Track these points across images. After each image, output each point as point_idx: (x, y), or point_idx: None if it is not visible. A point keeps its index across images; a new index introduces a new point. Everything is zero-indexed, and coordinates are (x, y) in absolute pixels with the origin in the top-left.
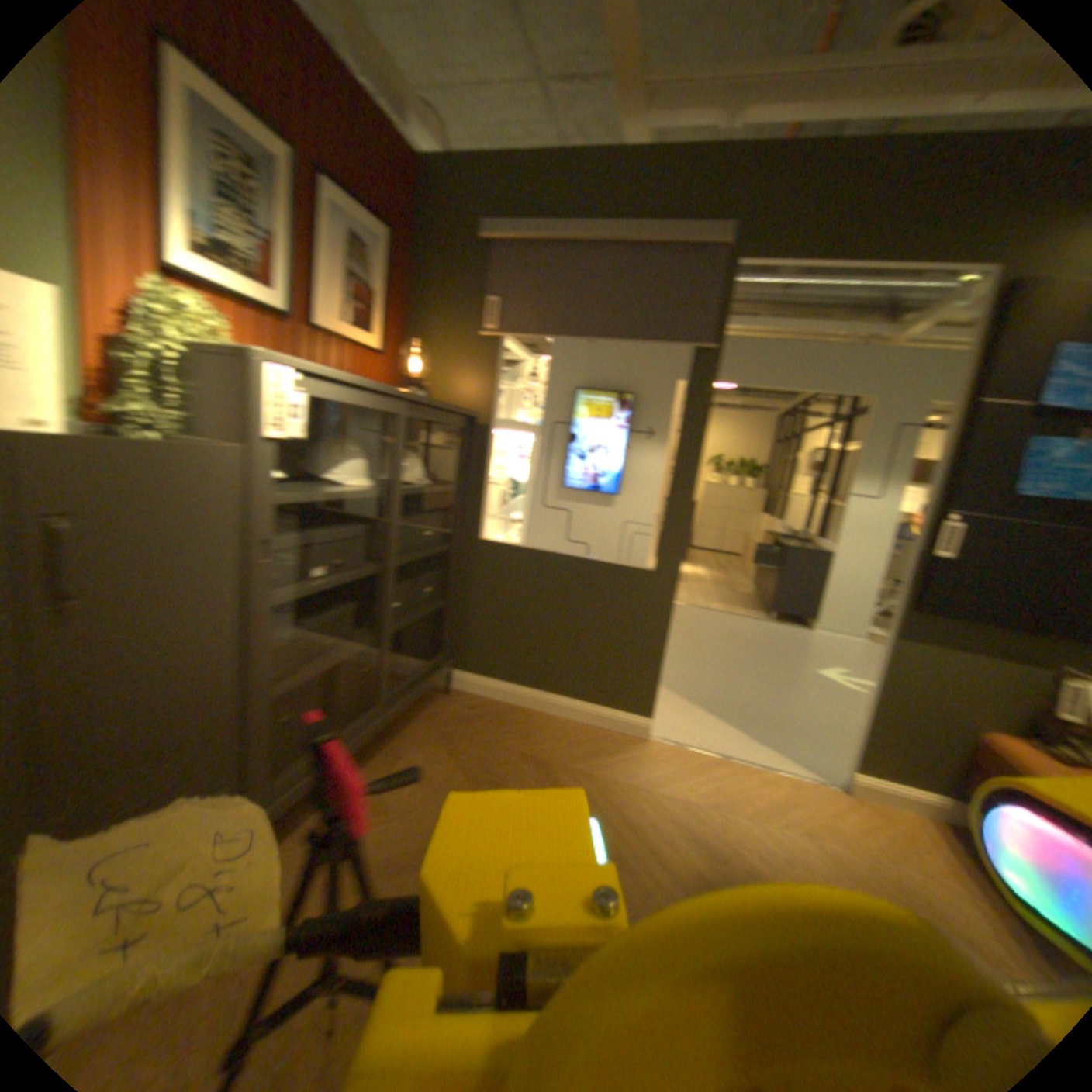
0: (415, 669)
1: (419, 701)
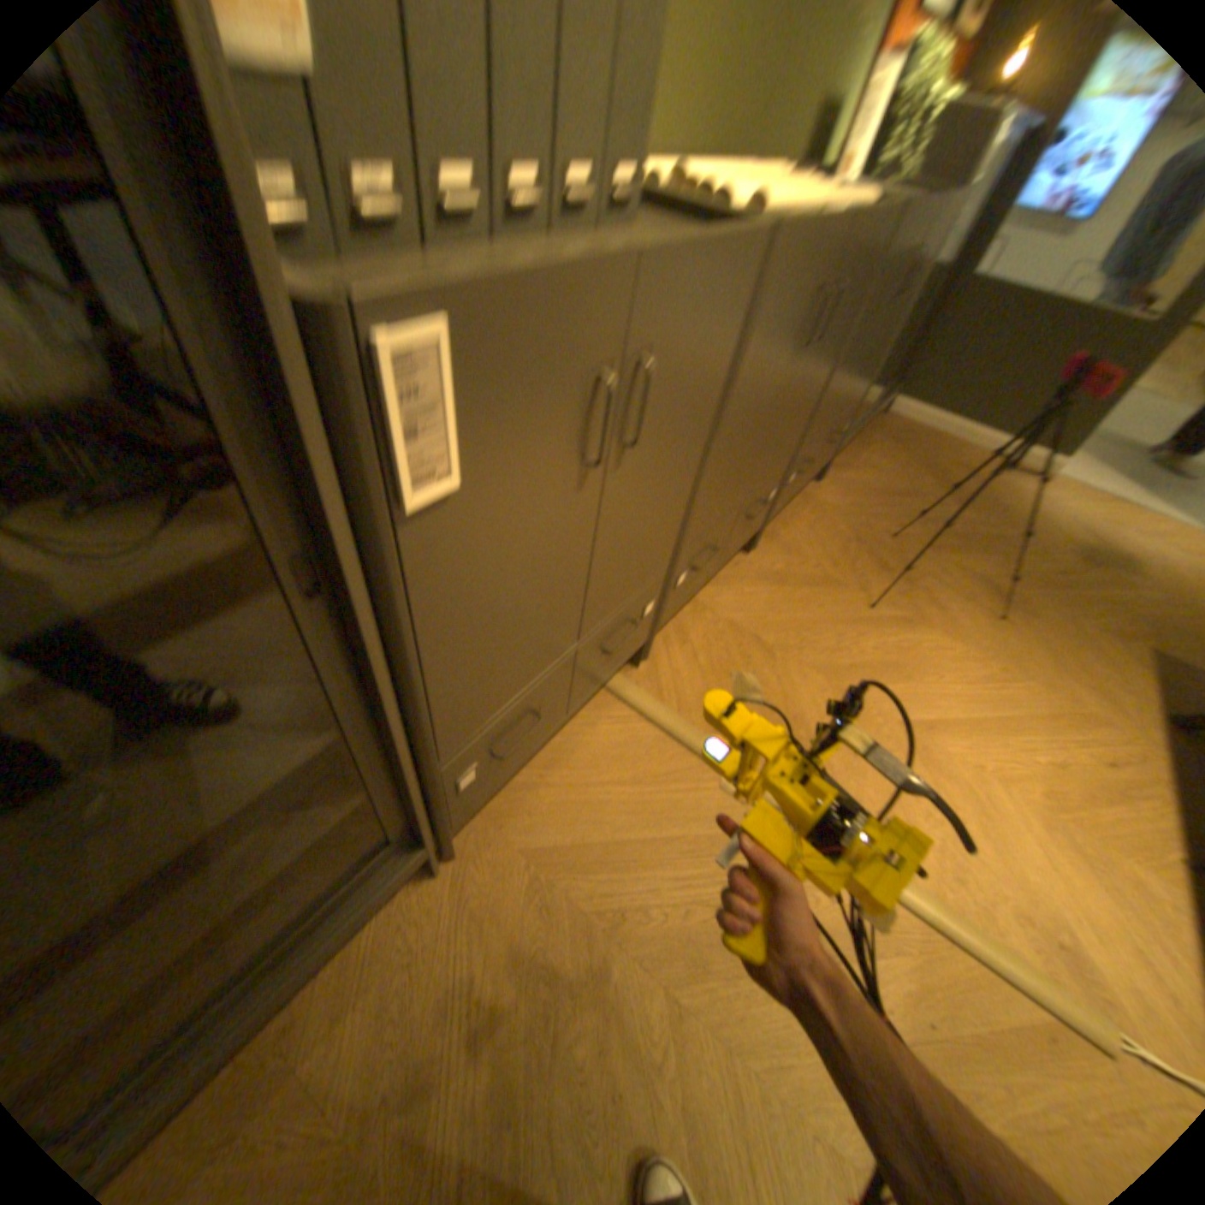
0: (883, 388)
1: (866, 417)
